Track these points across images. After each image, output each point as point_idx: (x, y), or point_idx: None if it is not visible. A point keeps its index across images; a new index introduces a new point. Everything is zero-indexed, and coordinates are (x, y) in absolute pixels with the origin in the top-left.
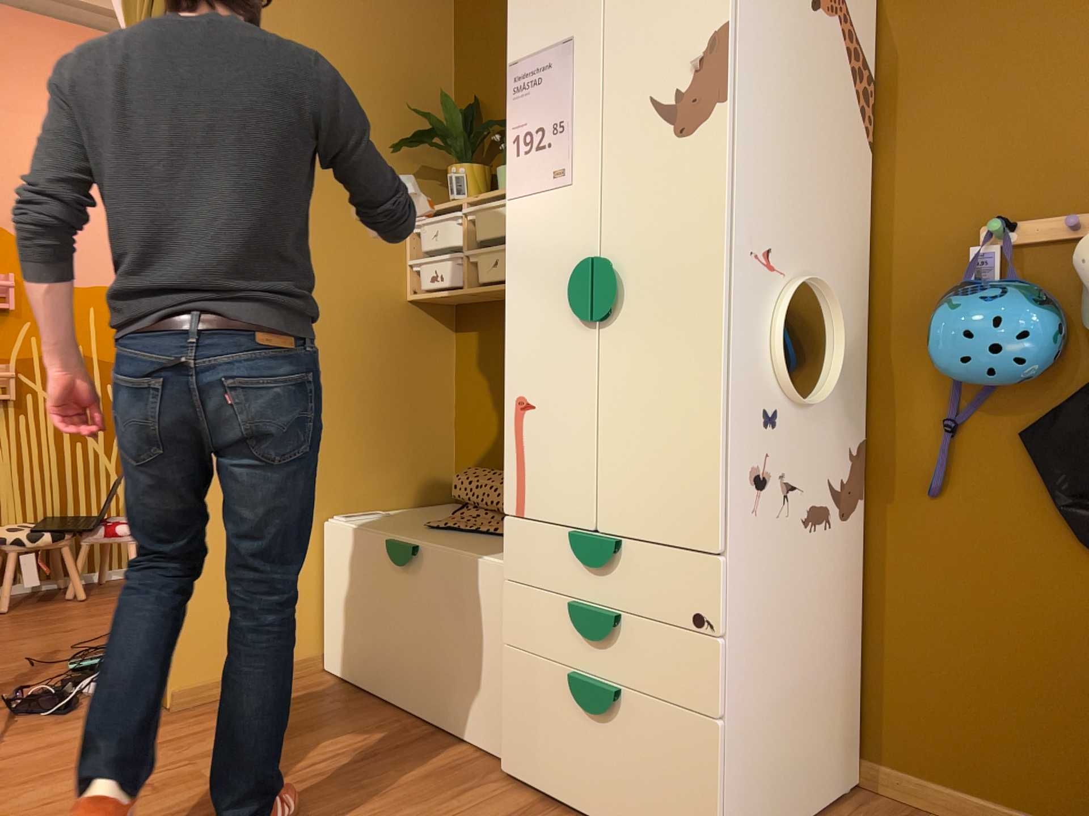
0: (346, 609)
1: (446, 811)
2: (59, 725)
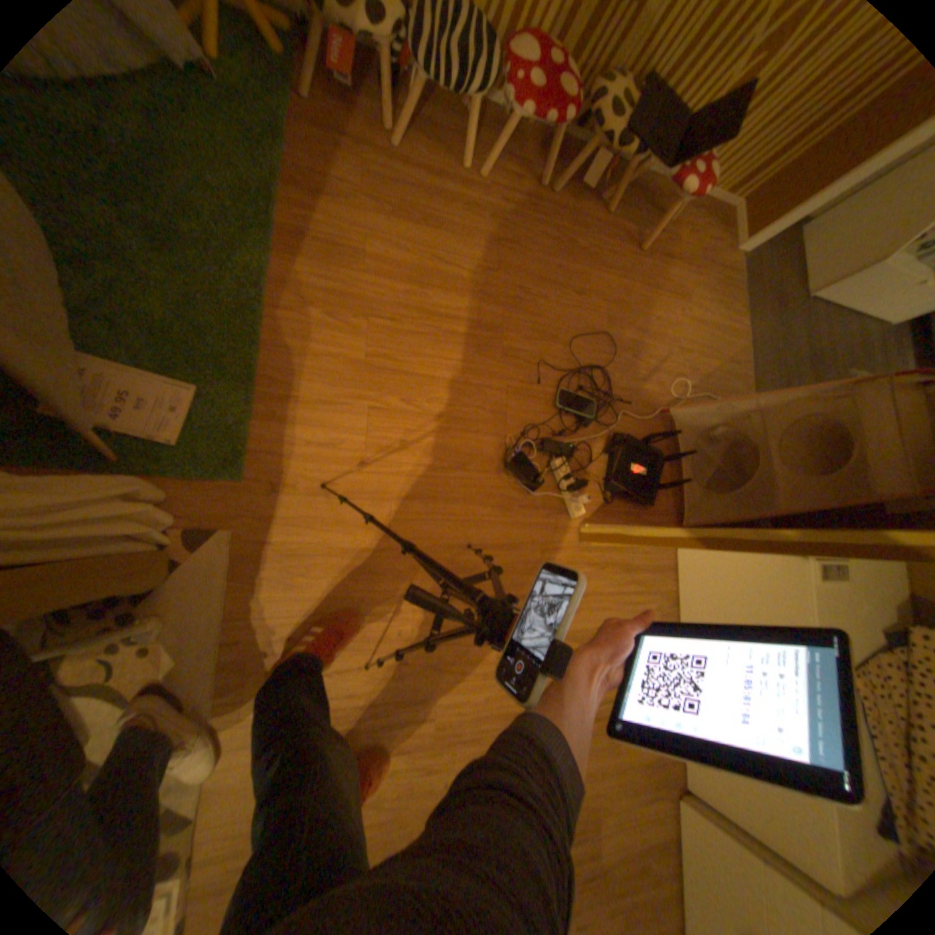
0: (732, 595)
1: (640, 818)
2: (523, 514)
